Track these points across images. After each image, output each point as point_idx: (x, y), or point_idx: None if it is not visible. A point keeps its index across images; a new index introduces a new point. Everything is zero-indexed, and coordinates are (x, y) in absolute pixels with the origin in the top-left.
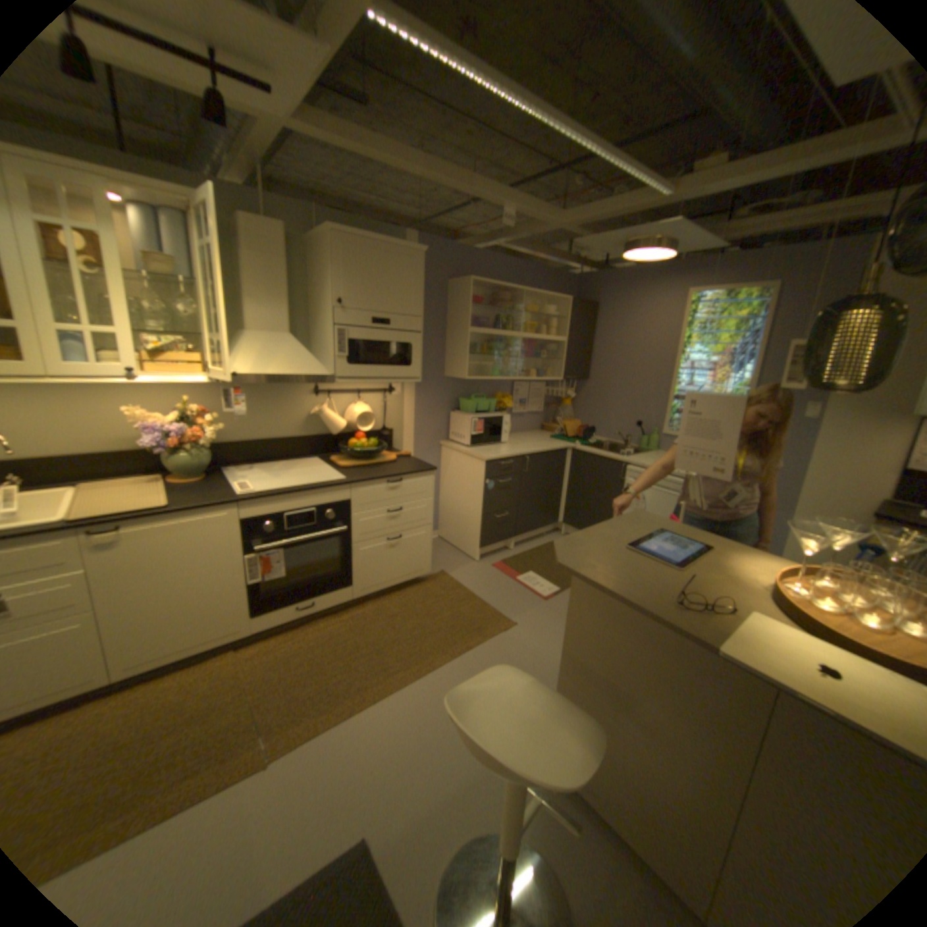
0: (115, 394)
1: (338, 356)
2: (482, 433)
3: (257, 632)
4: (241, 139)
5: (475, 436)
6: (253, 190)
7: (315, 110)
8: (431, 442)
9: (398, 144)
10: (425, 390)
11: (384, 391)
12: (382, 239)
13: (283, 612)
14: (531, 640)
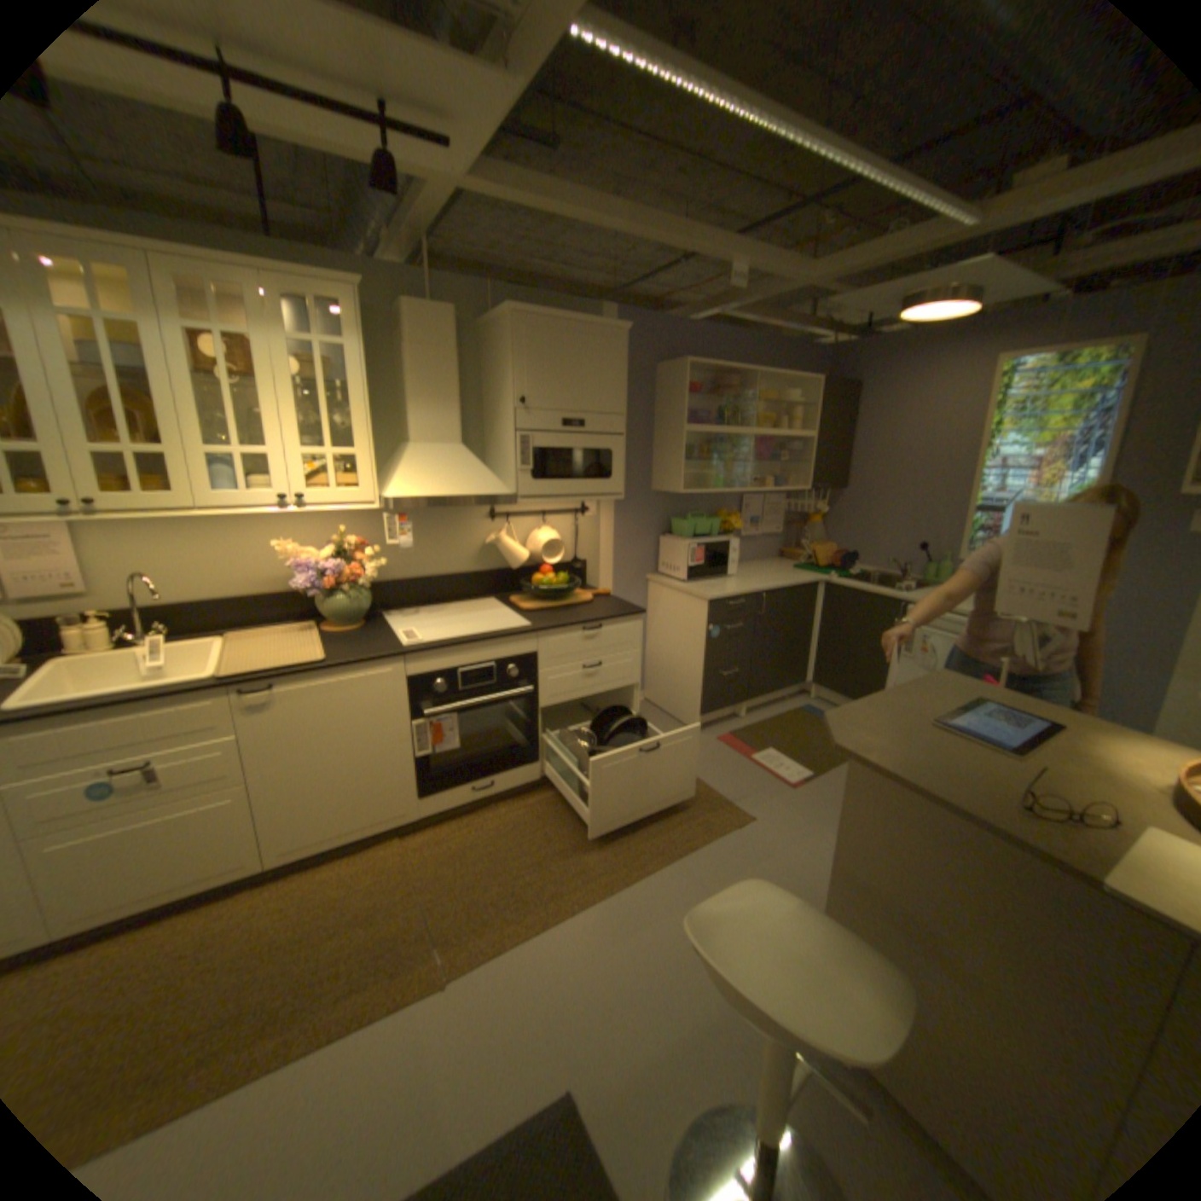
0: (266, 526)
1: (521, 471)
2: (703, 564)
3: (427, 816)
4: (407, 207)
5: (694, 568)
6: (419, 270)
7: (496, 162)
8: (635, 577)
9: (598, 194)
10: (628, 509)
11: (576, 512)
12: (575, 318)
13: (457, 792)
14: (777, 843)
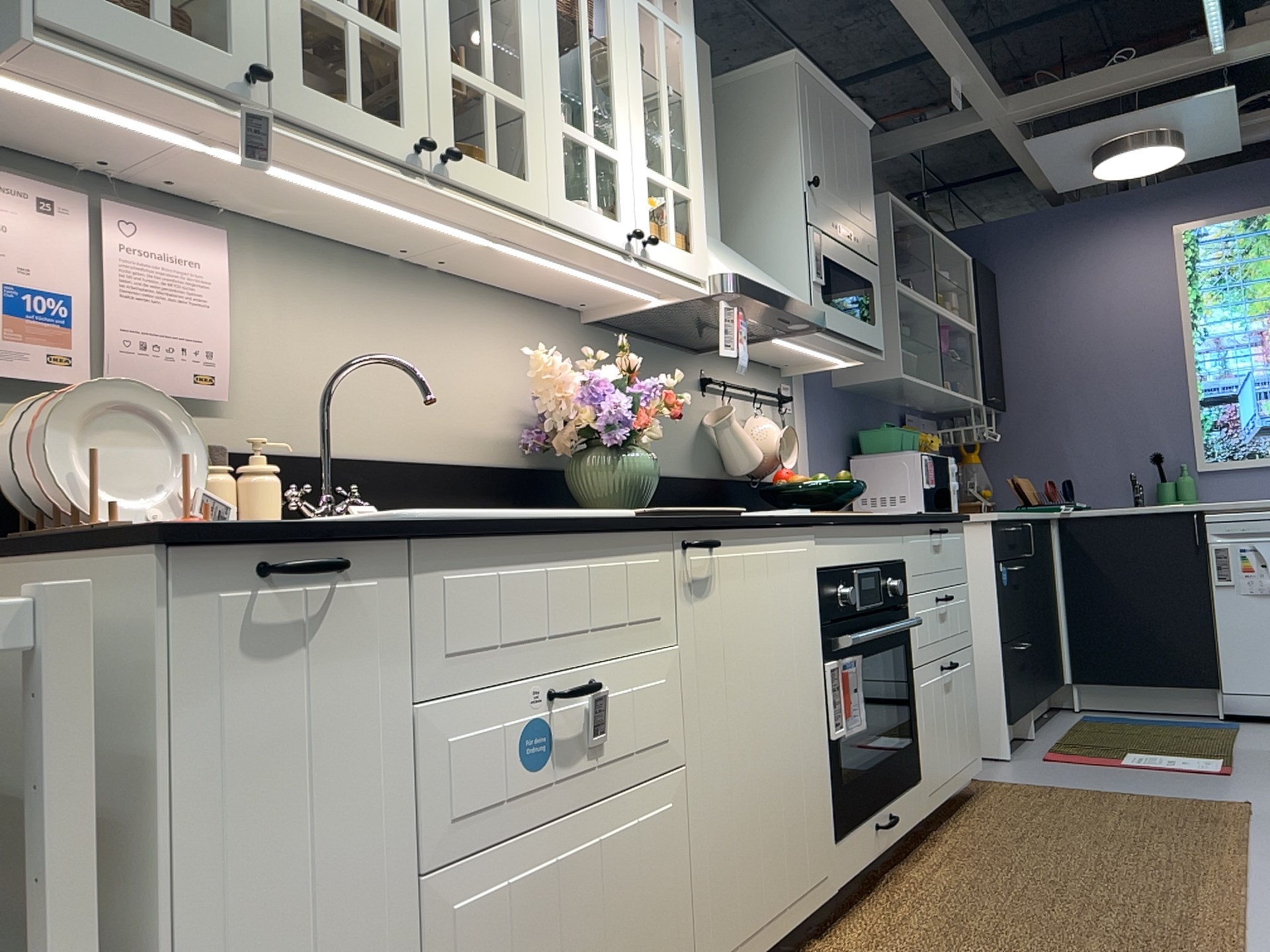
0: (474, 334)
1: (816, 283)
2: (937, 486)
3: (844, 885)
4: None
5: (931, 491)
6: None
7: None
8: None
9: None
10: (820, 409)
11: (783, 398)
12: (839, 96)
13: (866, 831)
14: None
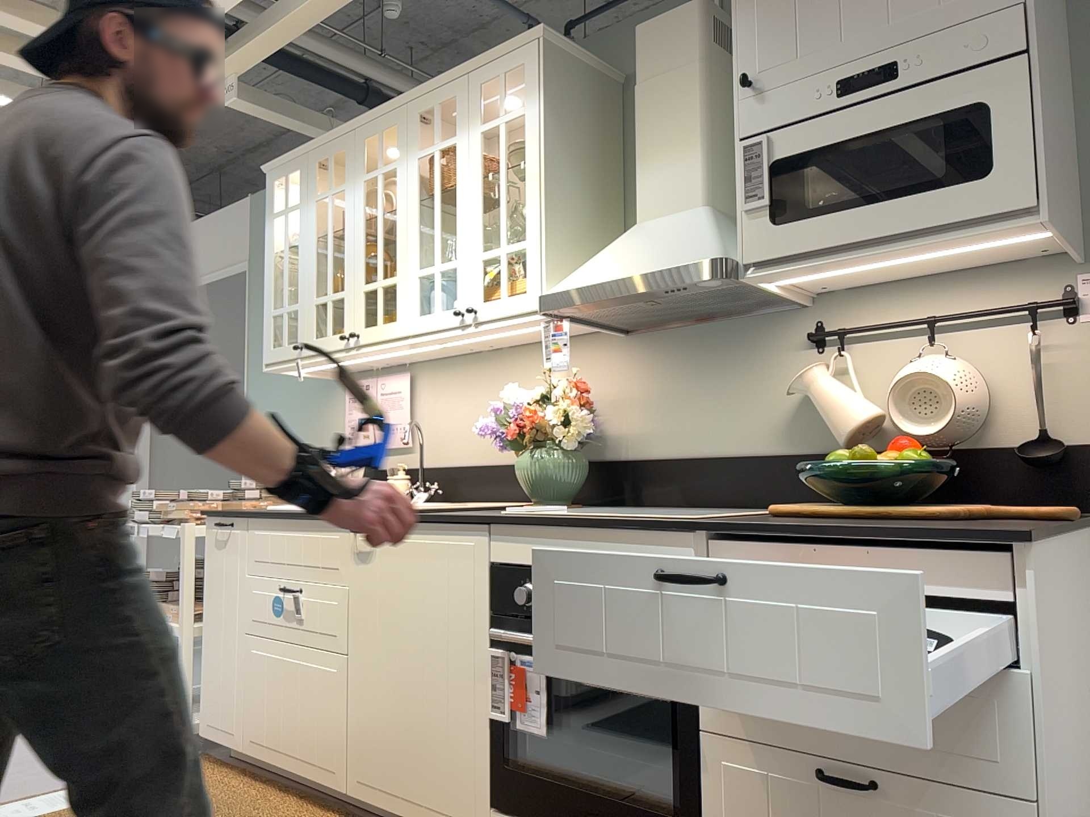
0: (528, 377)
1: (746, 211)
2: None
3: None
4: None
5: None
6: None
7: None
8: None
9: None
10: None
11: (1030, 308)
12: None
13: None
14: None
